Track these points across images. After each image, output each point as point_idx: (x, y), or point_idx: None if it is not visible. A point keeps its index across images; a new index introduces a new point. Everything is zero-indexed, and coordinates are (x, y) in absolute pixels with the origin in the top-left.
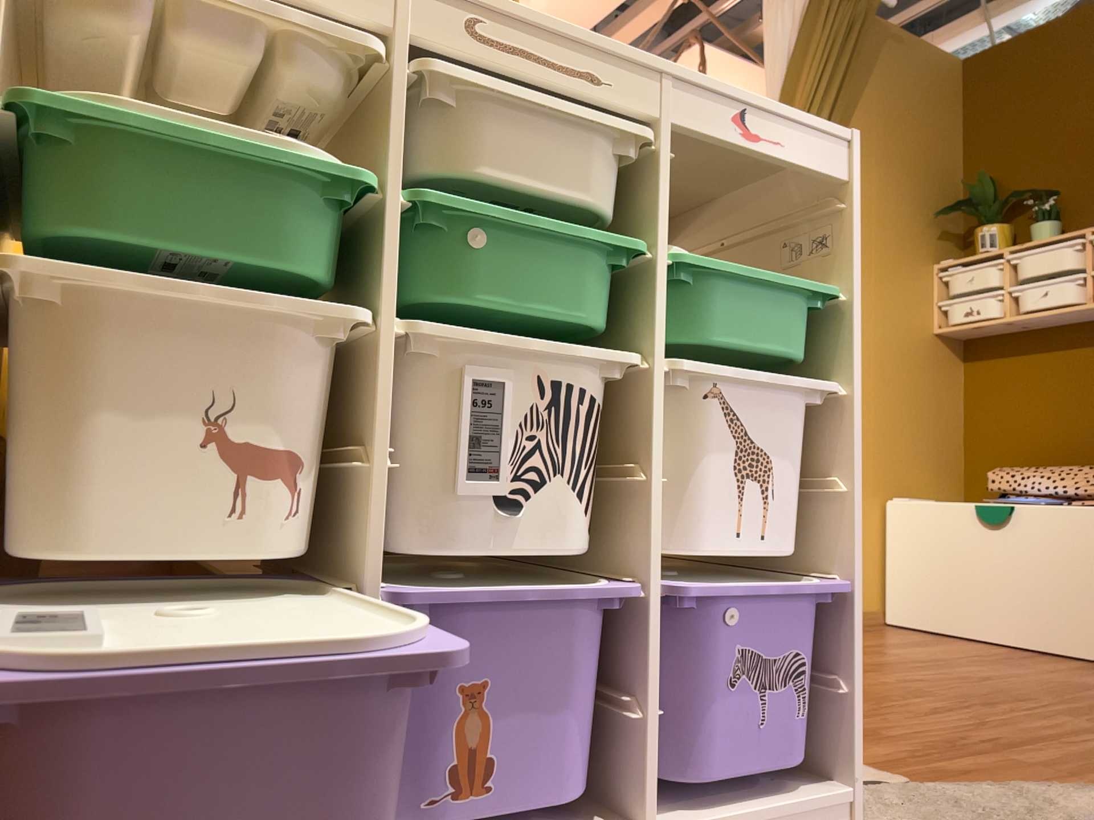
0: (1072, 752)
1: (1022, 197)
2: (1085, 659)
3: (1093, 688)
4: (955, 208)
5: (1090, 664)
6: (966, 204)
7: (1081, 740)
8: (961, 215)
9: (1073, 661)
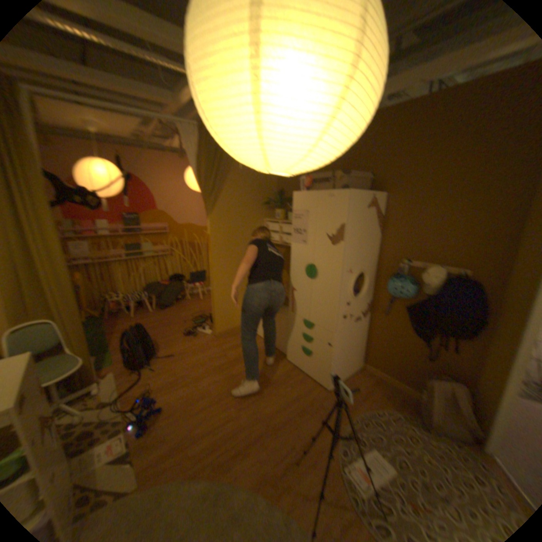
0: (209, 449)
1: (290, 201)
2: (281, 354)
3: (263, 382)
4: (273, 202)
5: (280, 358)
6: (274, 202)
7: (221, 437)
8: (274, 205)
9: (277, 355)
